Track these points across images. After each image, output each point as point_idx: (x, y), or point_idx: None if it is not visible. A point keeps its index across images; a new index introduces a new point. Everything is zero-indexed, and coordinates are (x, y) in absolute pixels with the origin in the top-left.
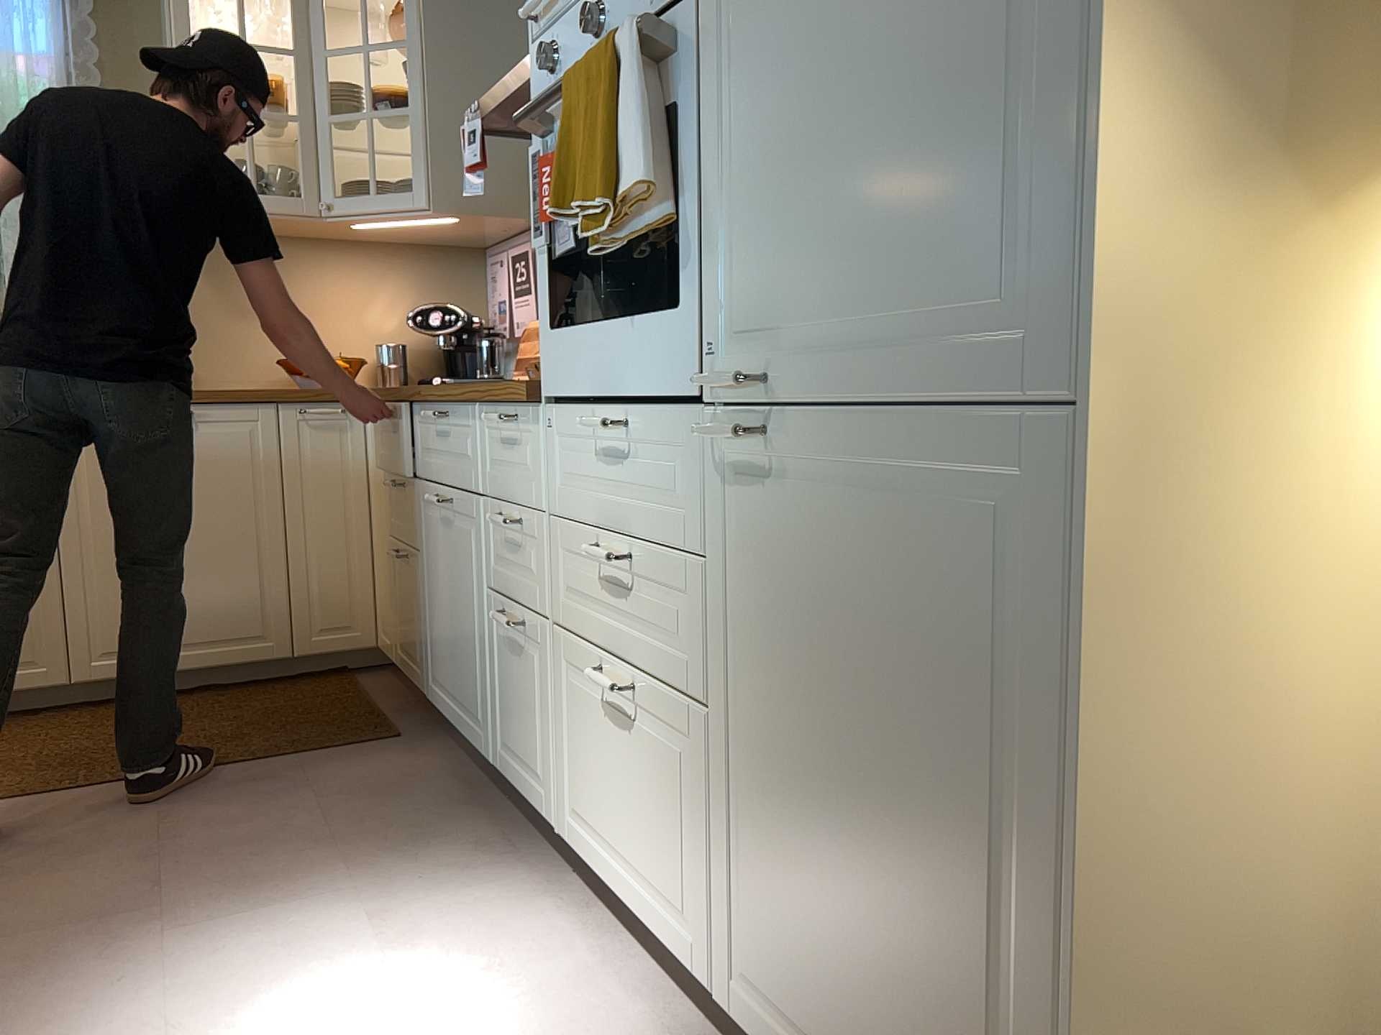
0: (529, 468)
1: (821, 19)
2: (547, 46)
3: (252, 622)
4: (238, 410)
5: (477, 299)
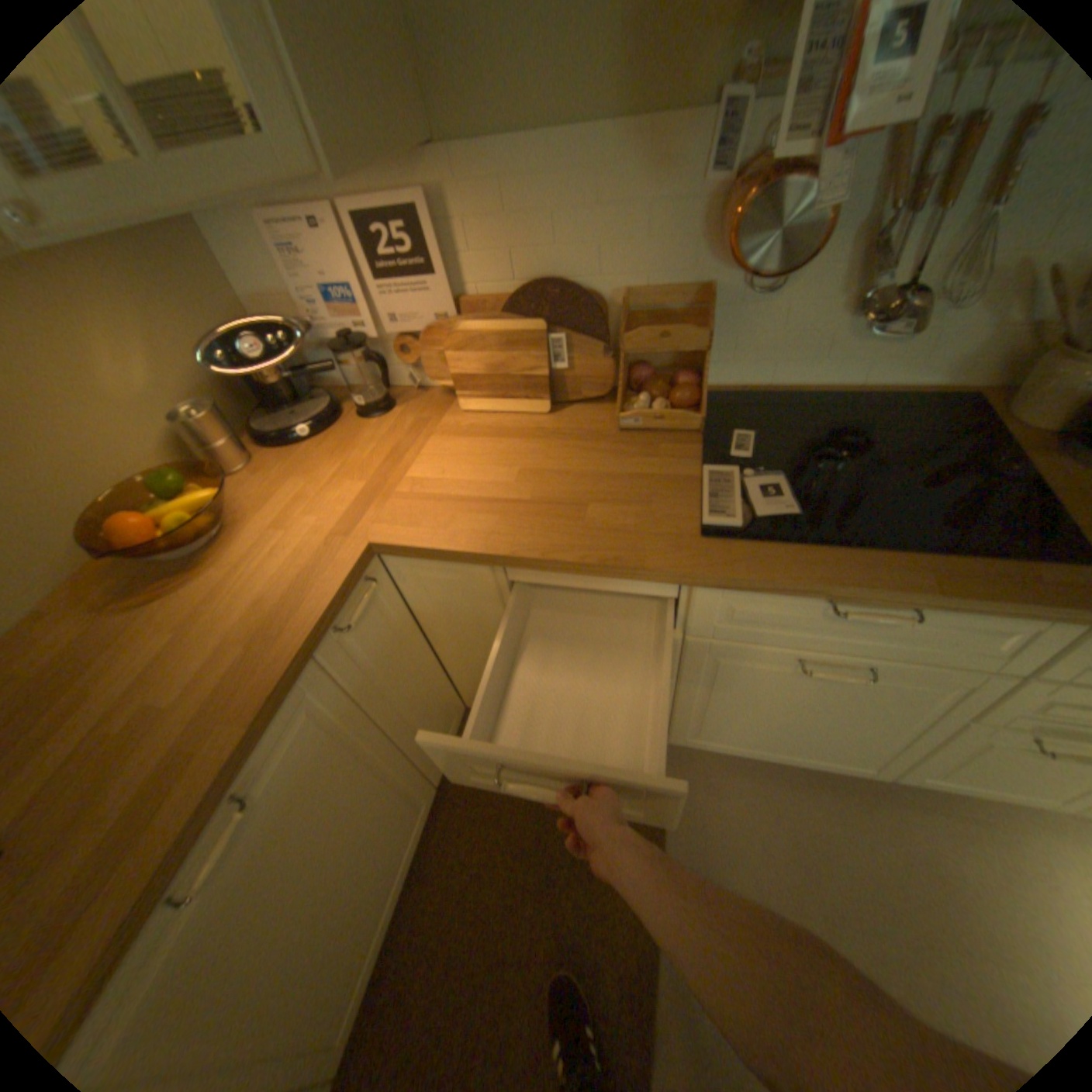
0: None
1: None
2: None
3: (408, 818)
4: (279, 716)
5: (210, 274)
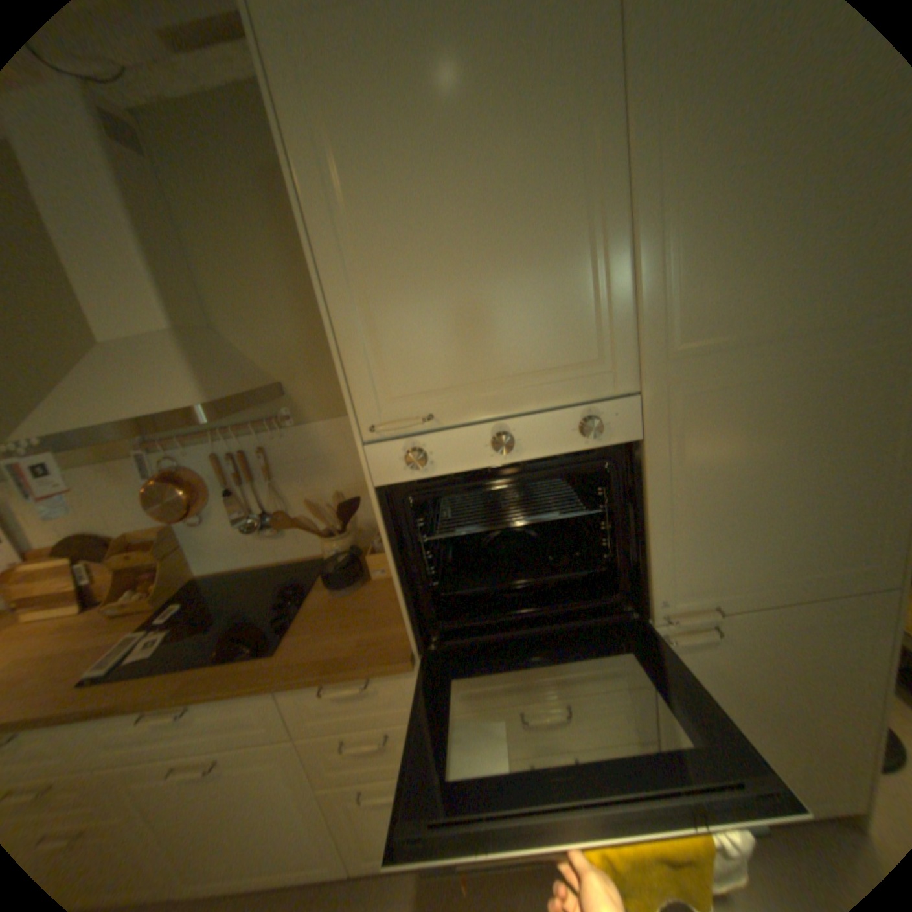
0: (392, 705)
1: (757, 469)
2: (418, 455)
3: None
4: None
5: None
